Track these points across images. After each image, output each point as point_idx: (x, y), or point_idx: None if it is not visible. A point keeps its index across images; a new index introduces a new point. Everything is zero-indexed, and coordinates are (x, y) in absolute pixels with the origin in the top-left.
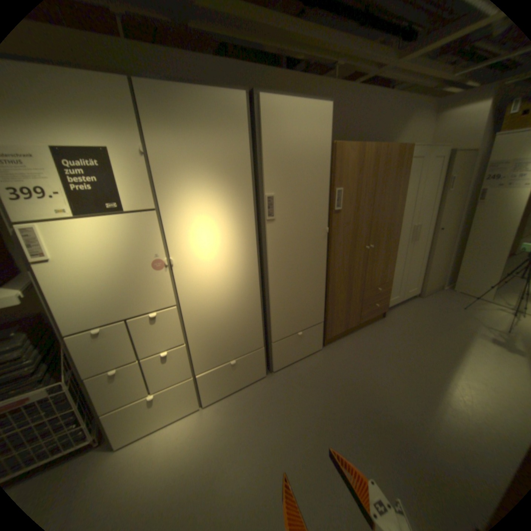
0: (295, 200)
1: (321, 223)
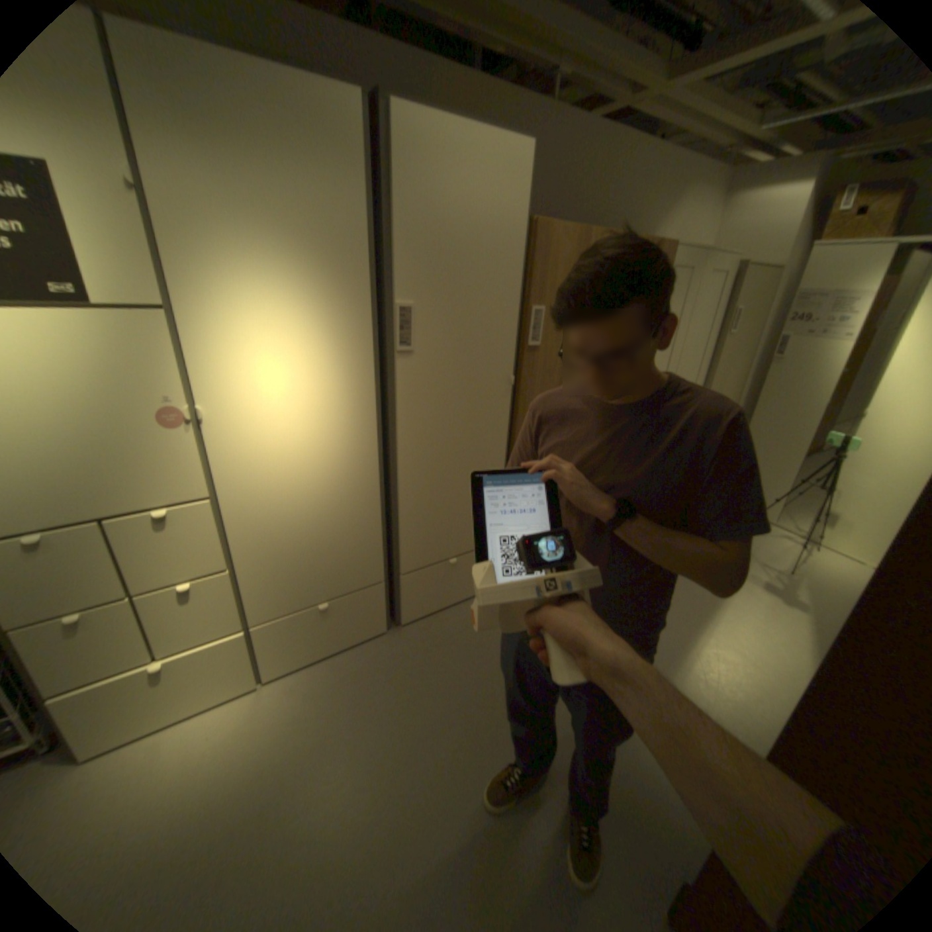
0: (453, 320)
1: (502, 367)
